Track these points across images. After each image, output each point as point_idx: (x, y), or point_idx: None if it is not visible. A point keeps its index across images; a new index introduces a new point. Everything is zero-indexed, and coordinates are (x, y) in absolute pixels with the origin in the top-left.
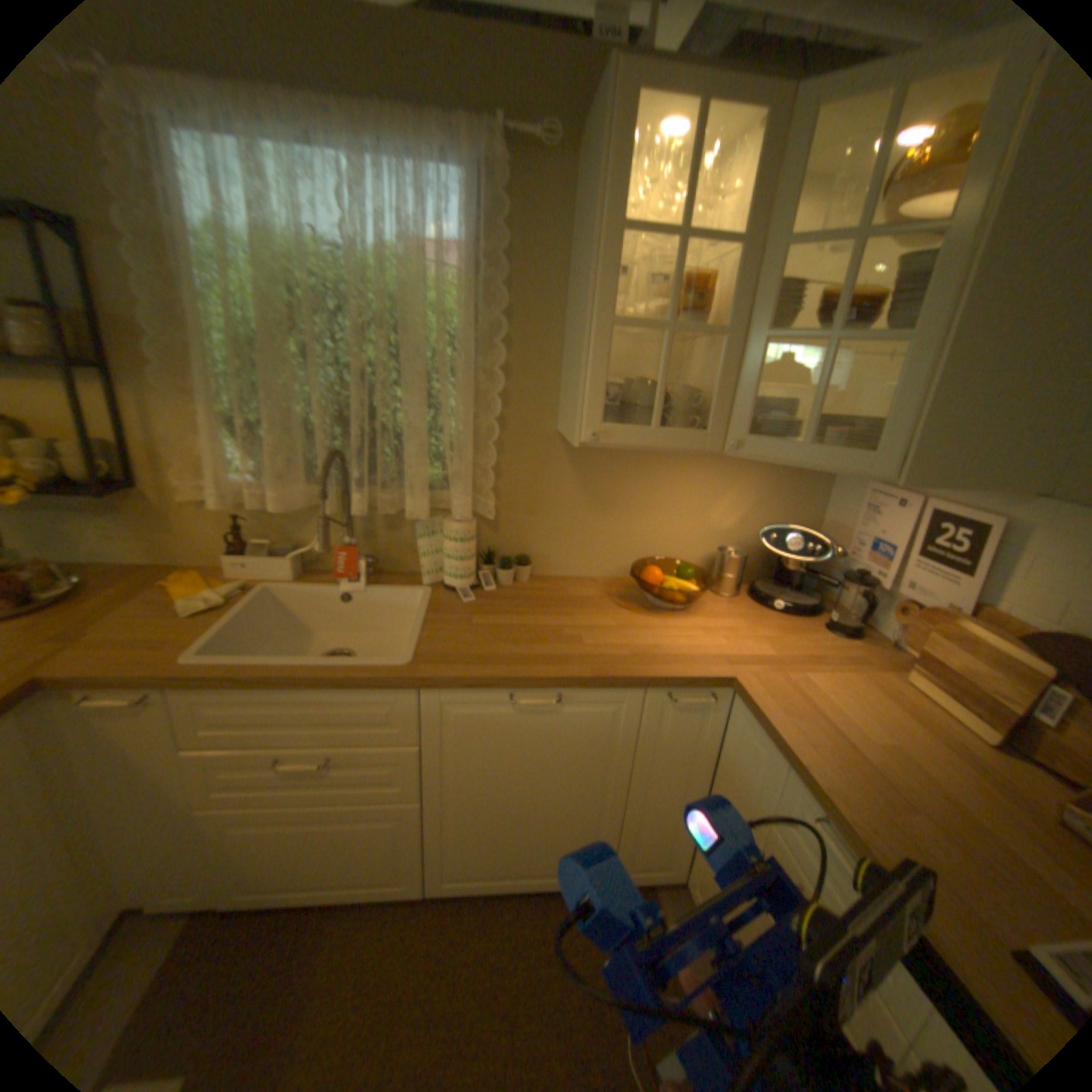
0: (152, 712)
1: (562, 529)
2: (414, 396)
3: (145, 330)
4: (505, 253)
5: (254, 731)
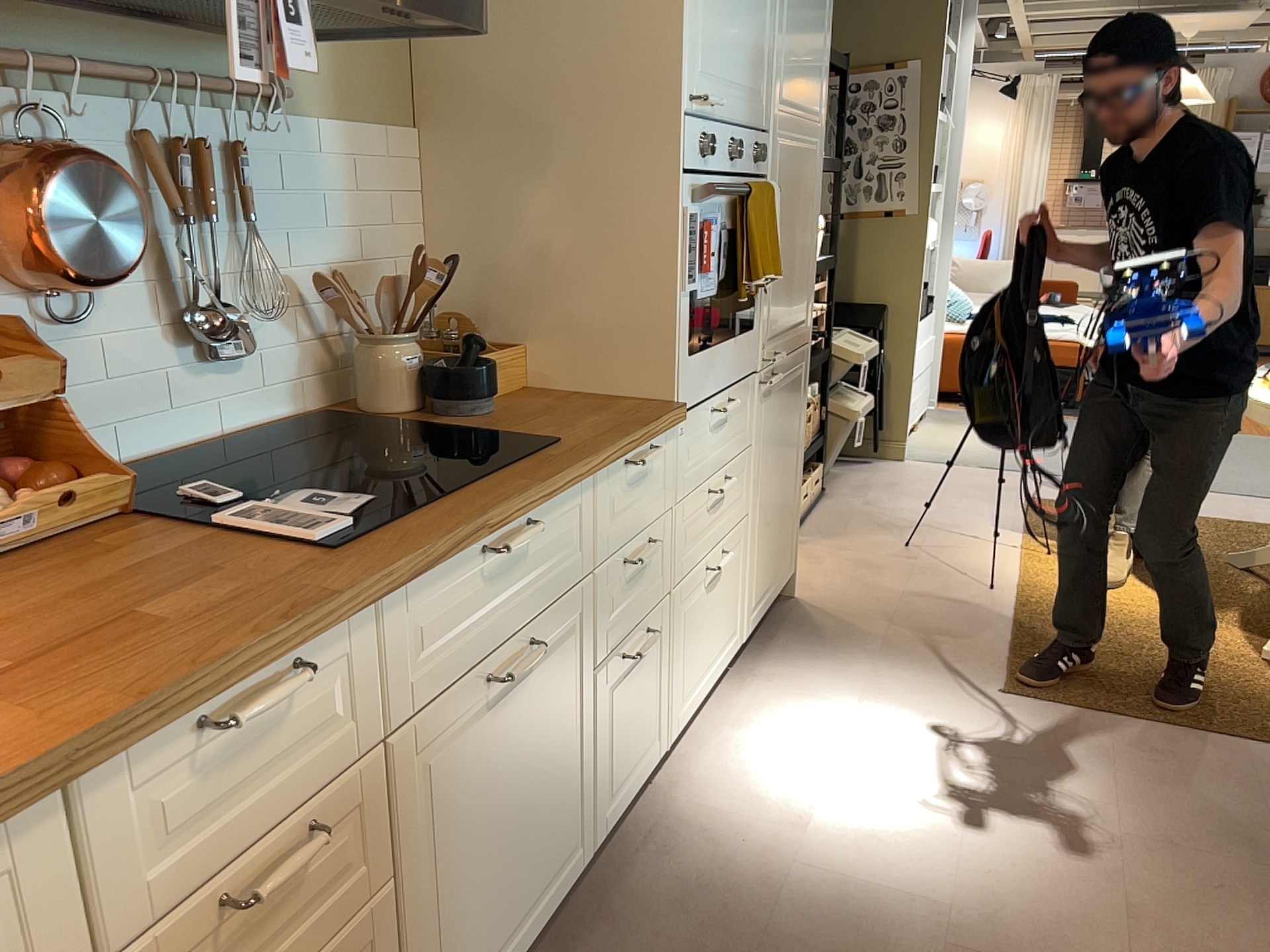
0: None
1: None
2: None
3: None
4: None
5: None
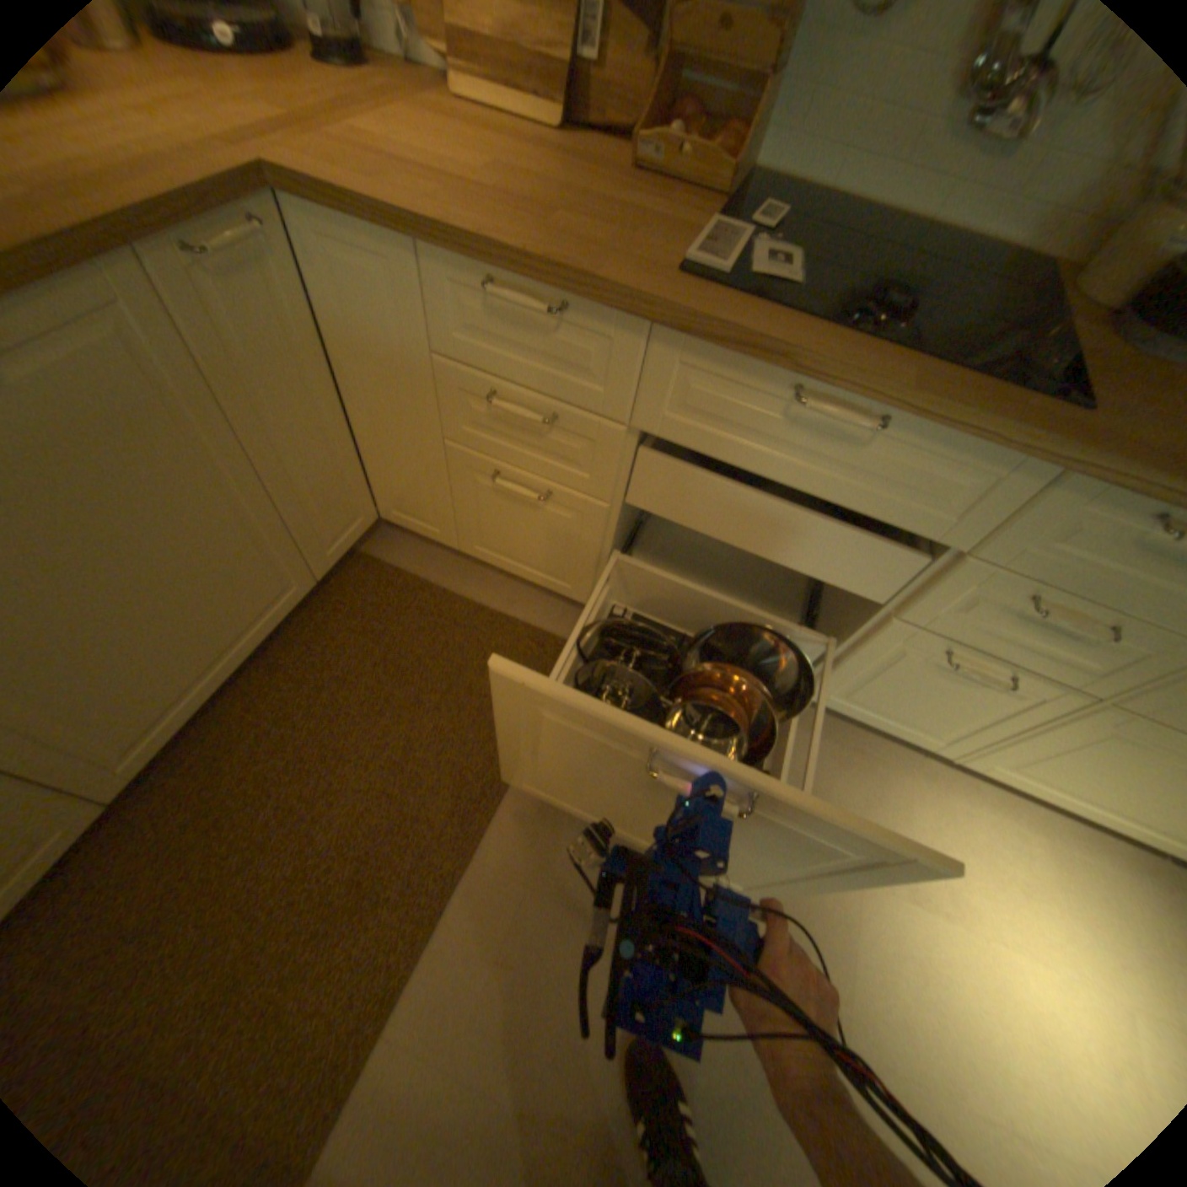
0: None
1: None
2: None
3: None
4: None
5: None
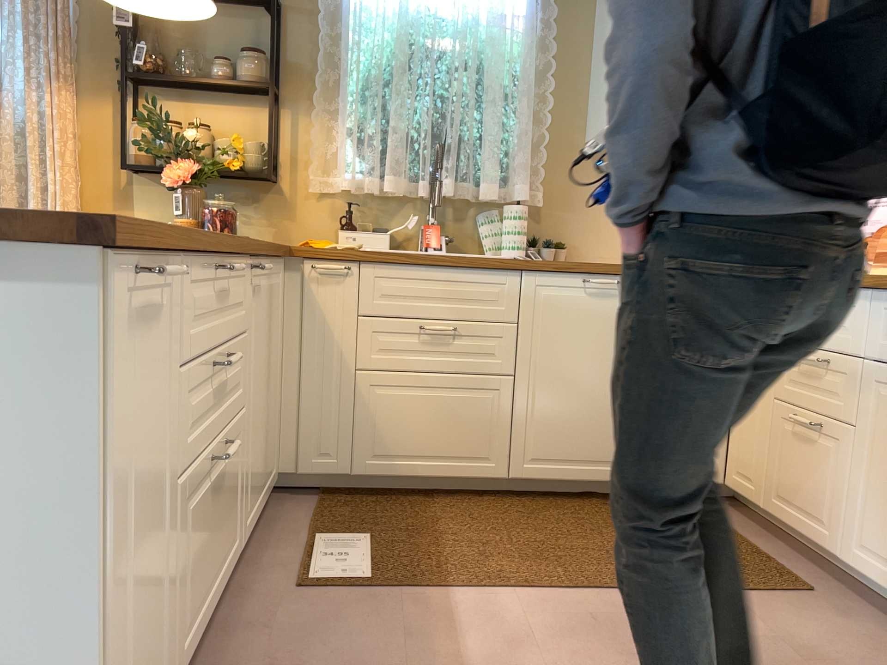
0: (350, 279)
1: (591, 221)
2: (494, 108)
3: (312, 73)
4: (555, 20)
5: (410, 300)
